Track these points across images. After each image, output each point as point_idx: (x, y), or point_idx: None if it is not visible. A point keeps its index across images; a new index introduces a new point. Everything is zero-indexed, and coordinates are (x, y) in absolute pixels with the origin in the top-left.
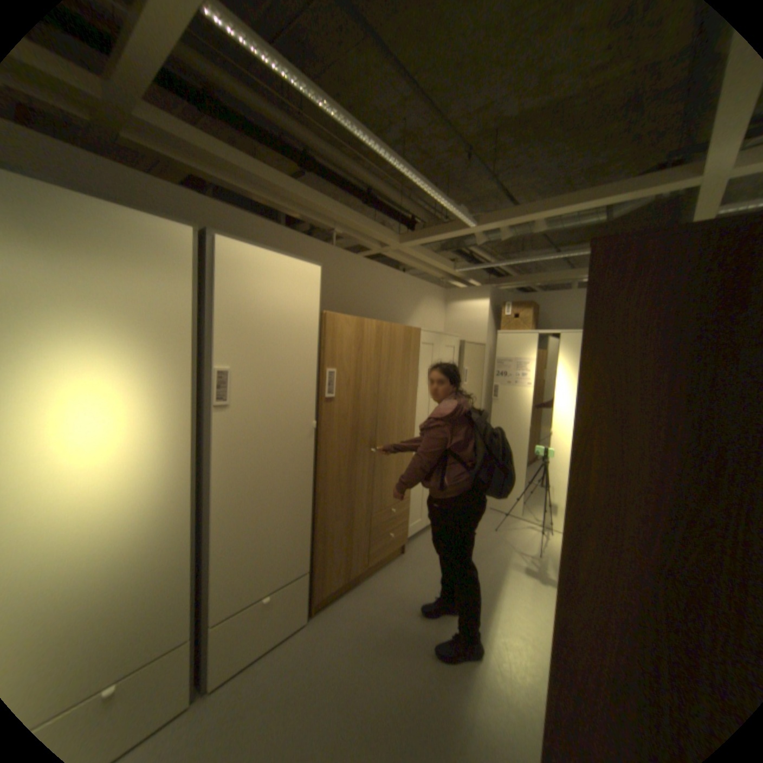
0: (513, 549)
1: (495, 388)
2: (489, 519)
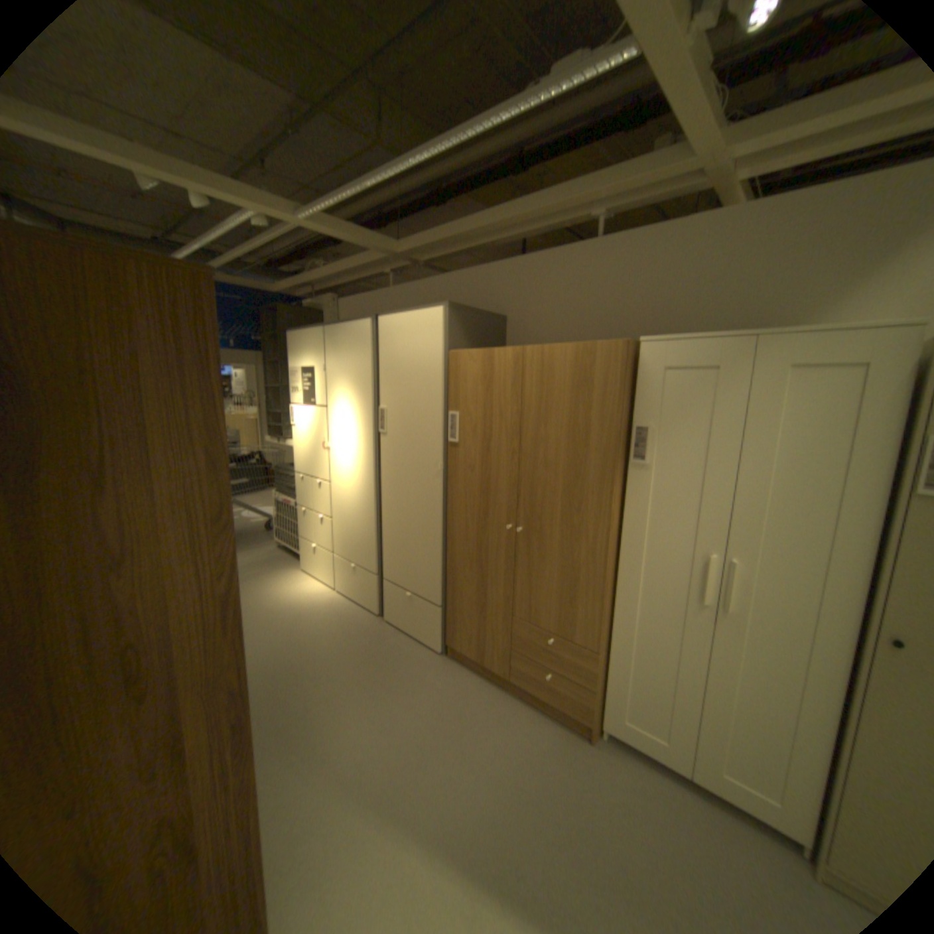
0: None
1: None
2: None
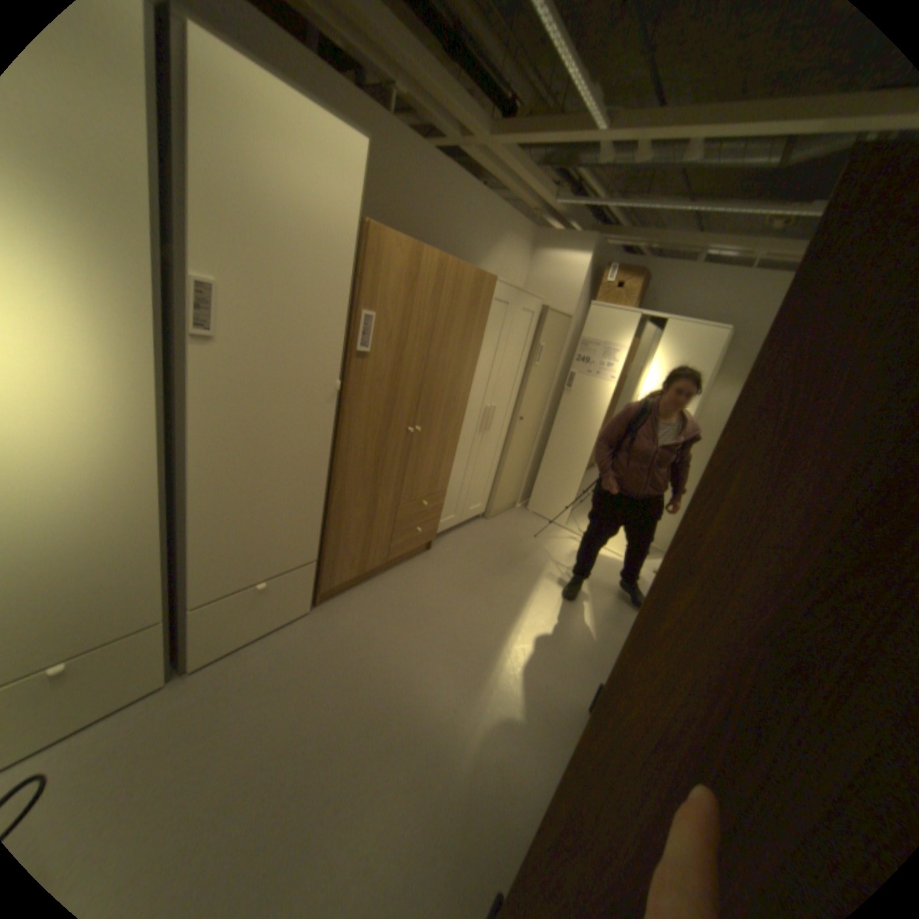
0: (549, 558)
1: (570, 375)
2: (530, 524)
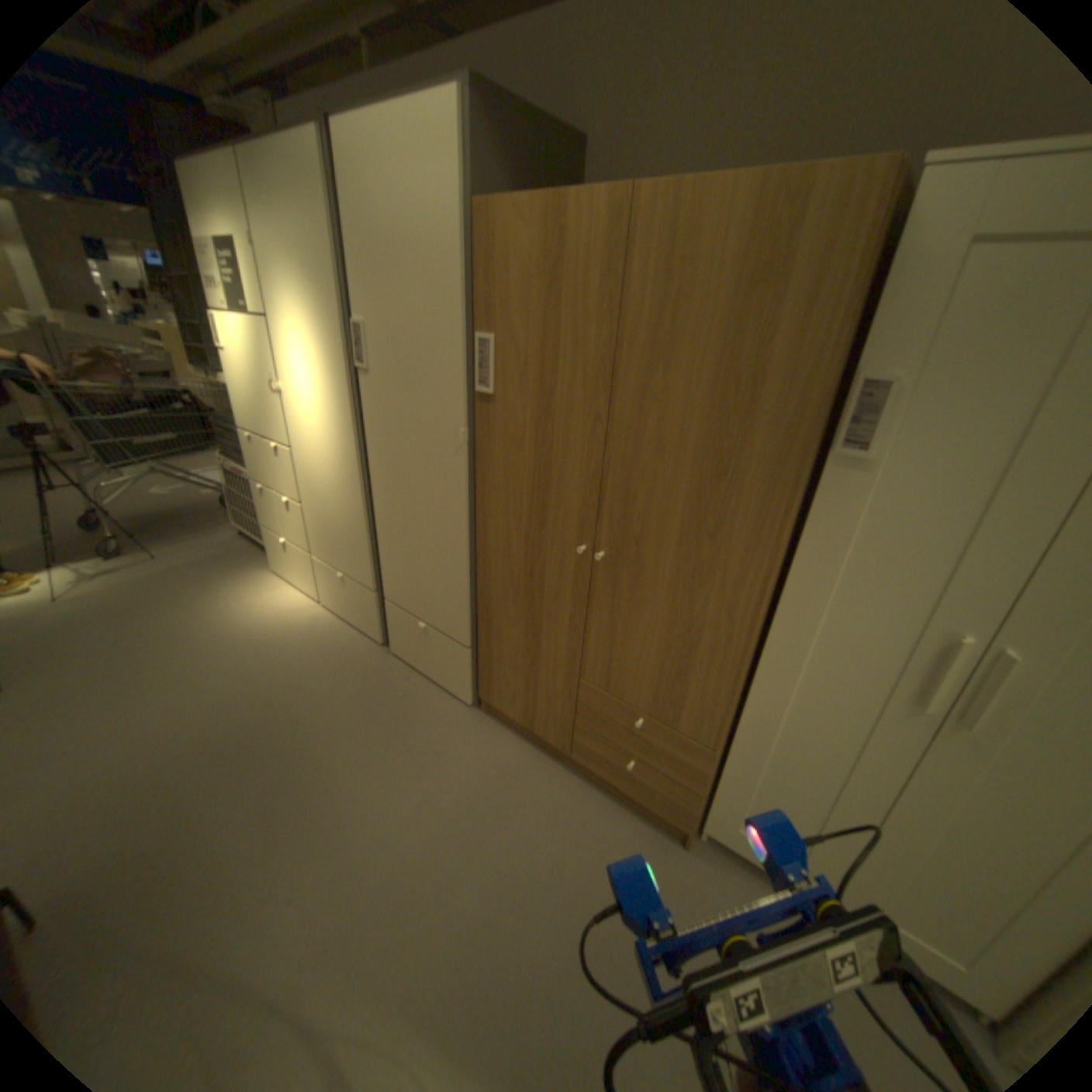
0: None
1: None
2: None
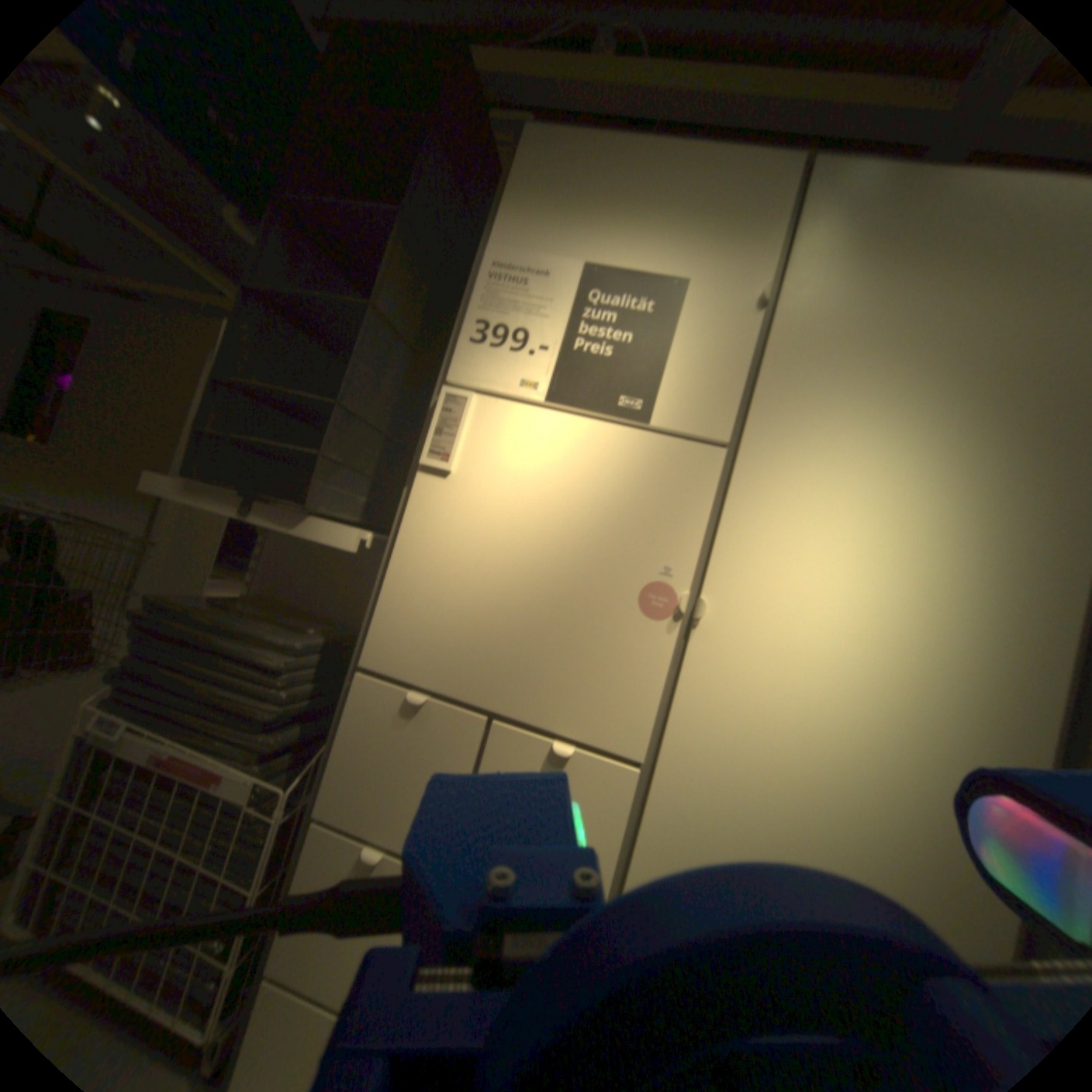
0: None
1: None
2: None
